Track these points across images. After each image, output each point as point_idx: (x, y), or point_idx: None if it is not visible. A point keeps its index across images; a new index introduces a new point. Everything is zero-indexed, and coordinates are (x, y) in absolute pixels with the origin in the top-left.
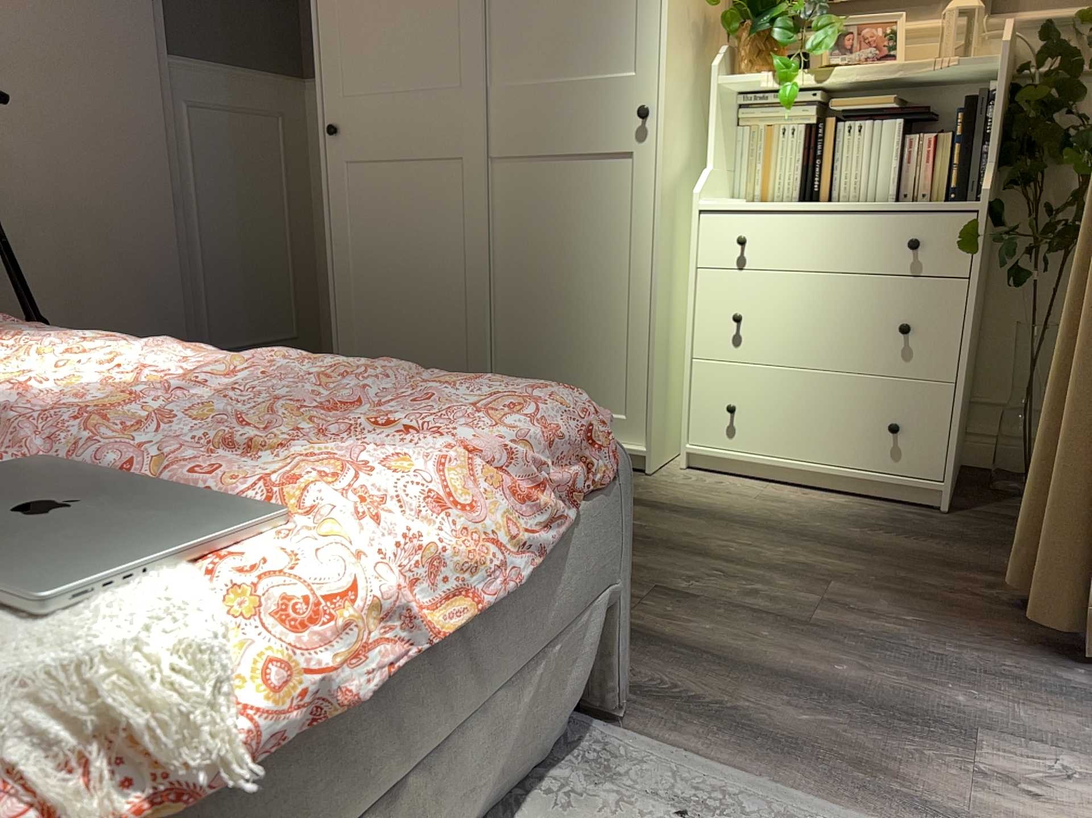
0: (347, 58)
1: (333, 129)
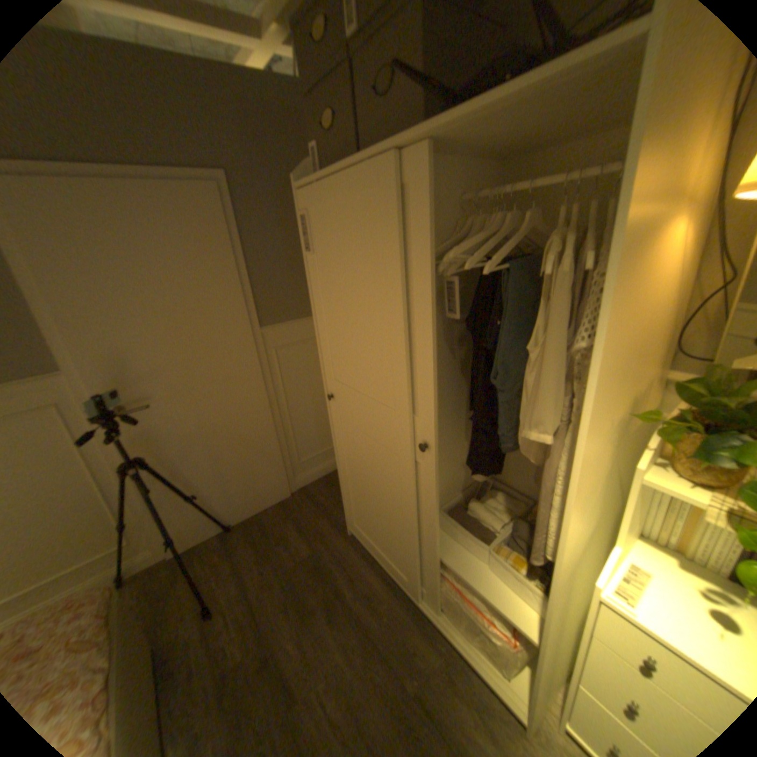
0: (333, 358)
1: (329, 397)
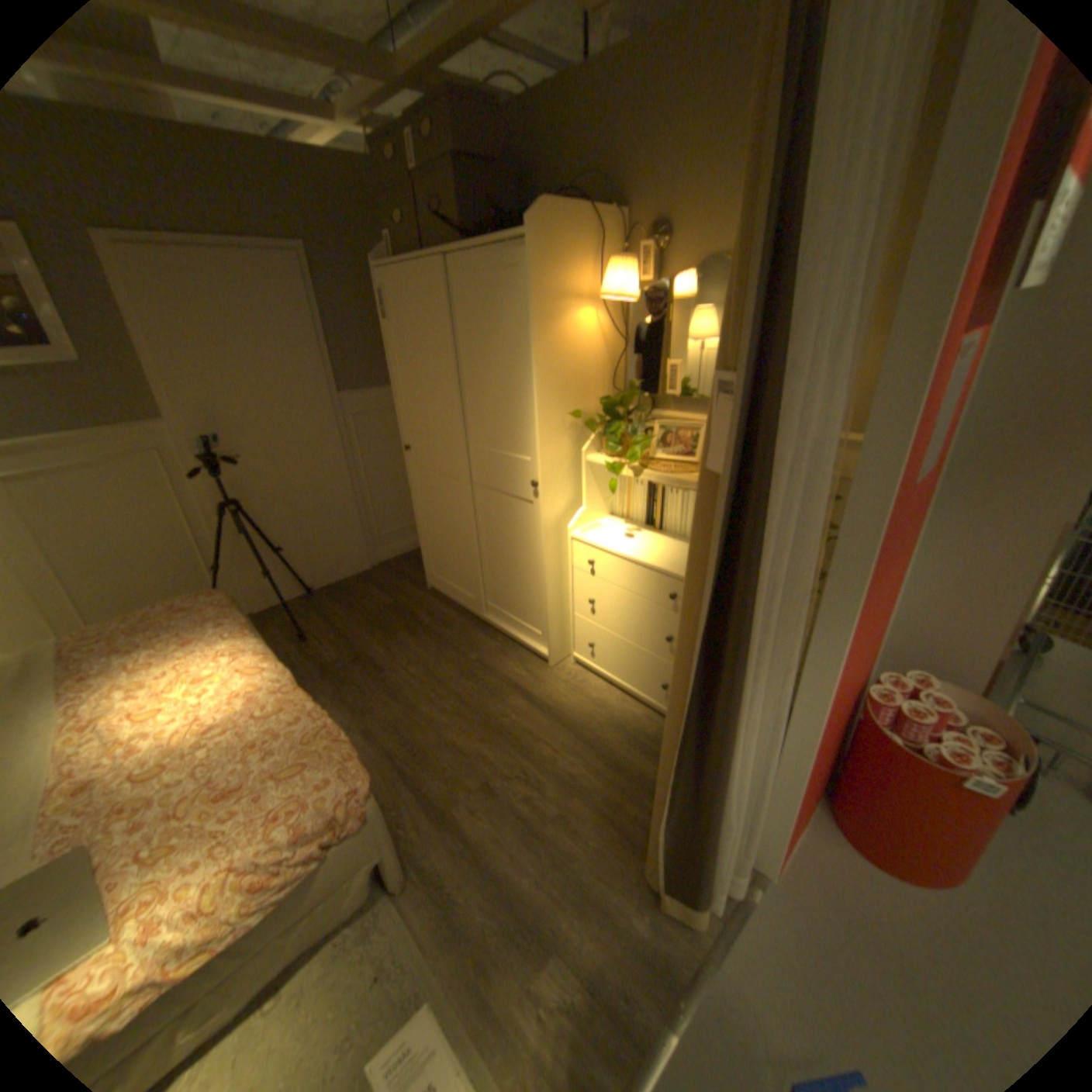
0: (409, 413)
1: (406, 449)
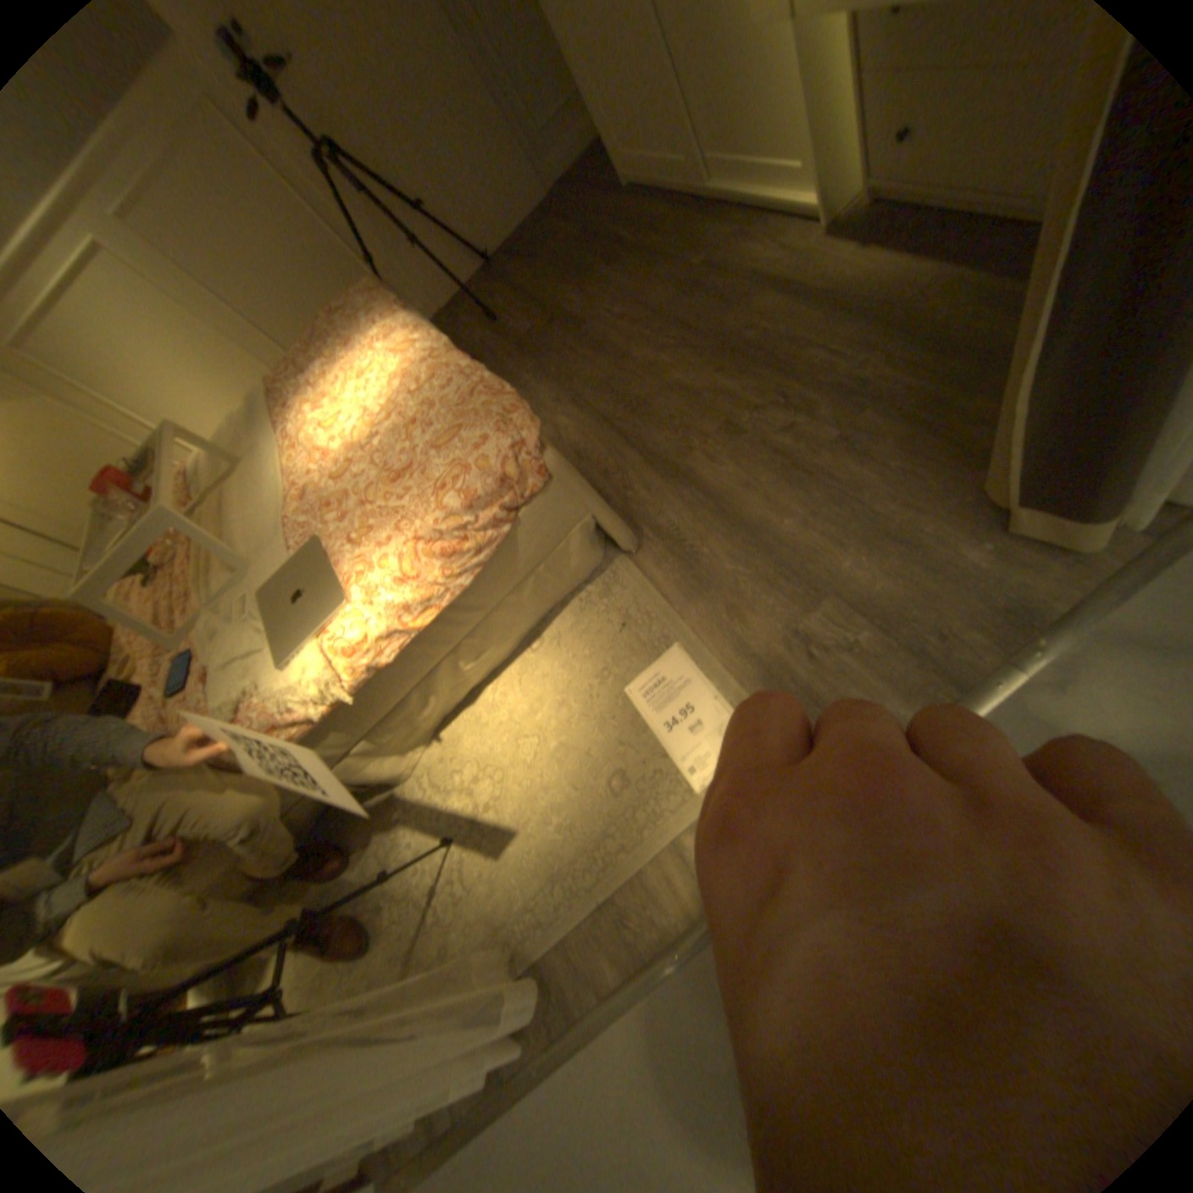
0: None
1: None
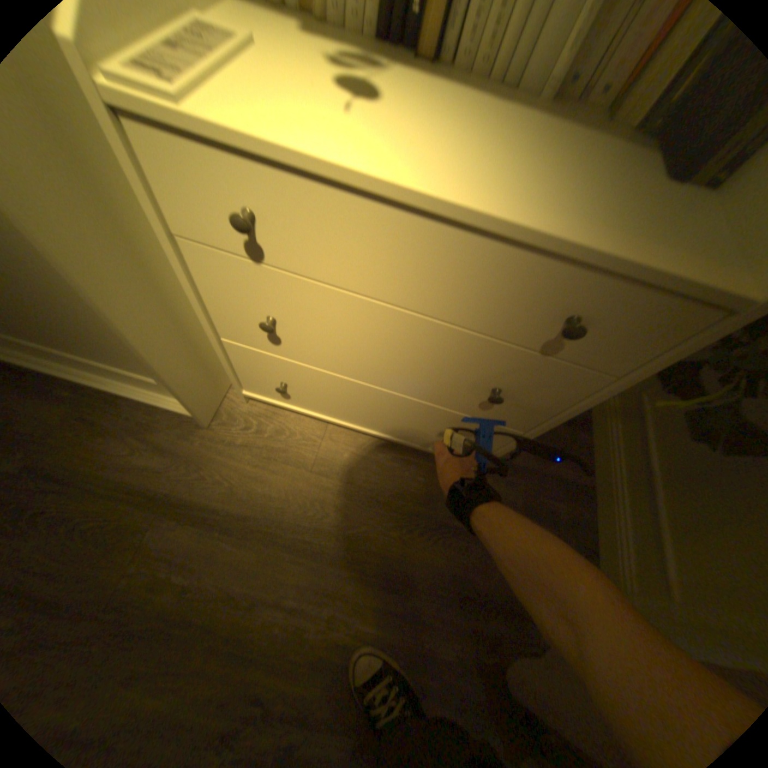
0: None
1: None
